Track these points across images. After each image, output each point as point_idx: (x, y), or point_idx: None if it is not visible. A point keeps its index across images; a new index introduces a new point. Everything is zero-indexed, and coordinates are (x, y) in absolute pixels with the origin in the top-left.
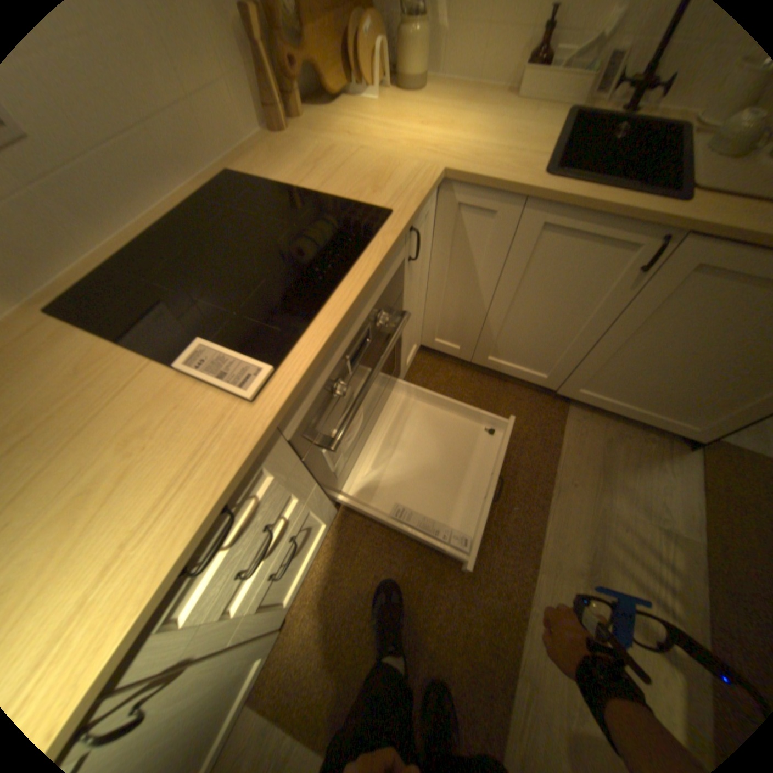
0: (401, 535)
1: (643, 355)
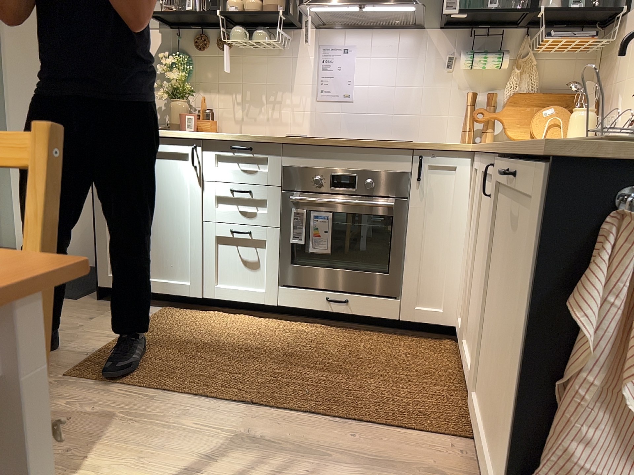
0: (268, 342)
1: (493, 321)
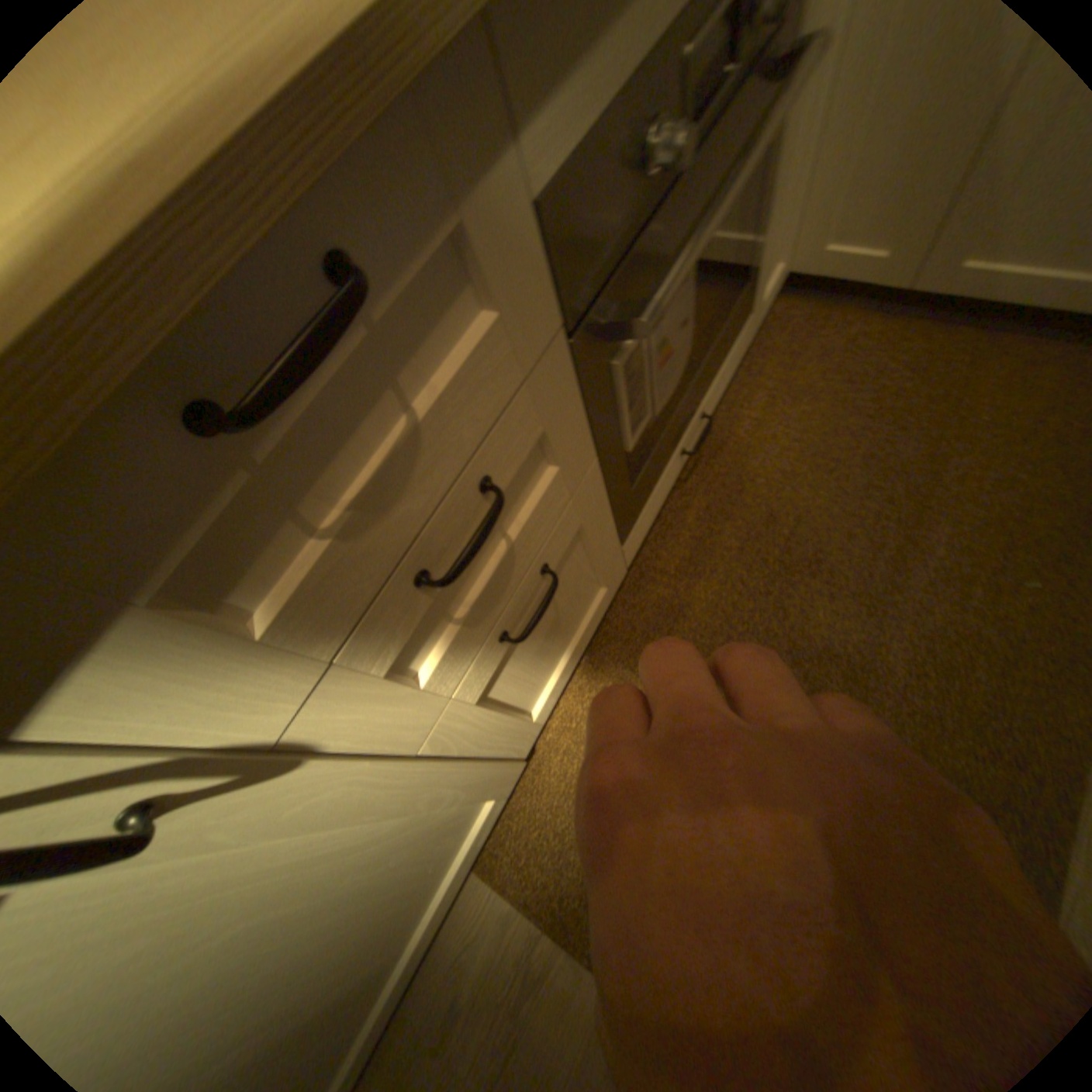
0: (750, 626)
1: None
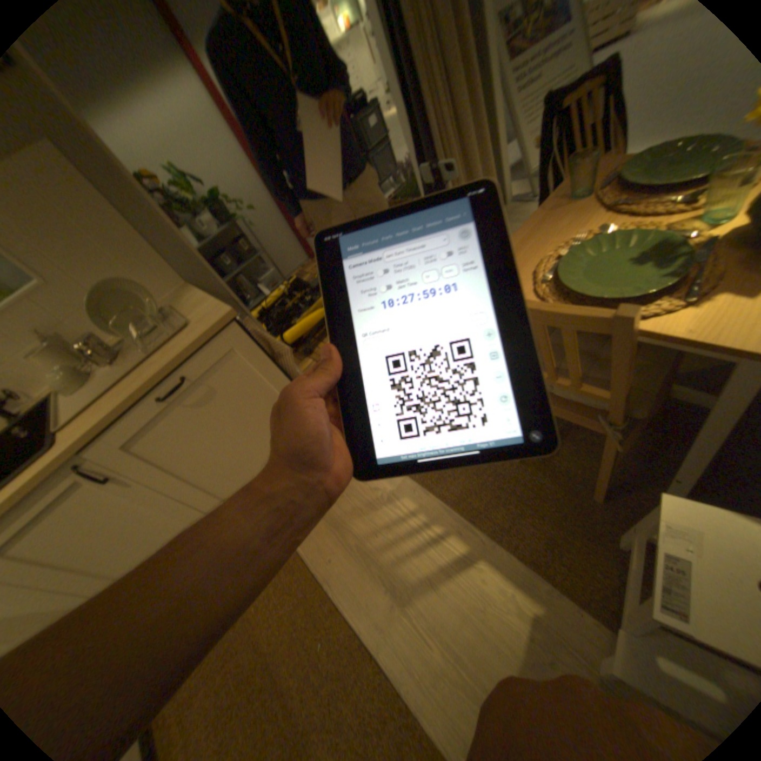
0: None
1: (226, 475)
